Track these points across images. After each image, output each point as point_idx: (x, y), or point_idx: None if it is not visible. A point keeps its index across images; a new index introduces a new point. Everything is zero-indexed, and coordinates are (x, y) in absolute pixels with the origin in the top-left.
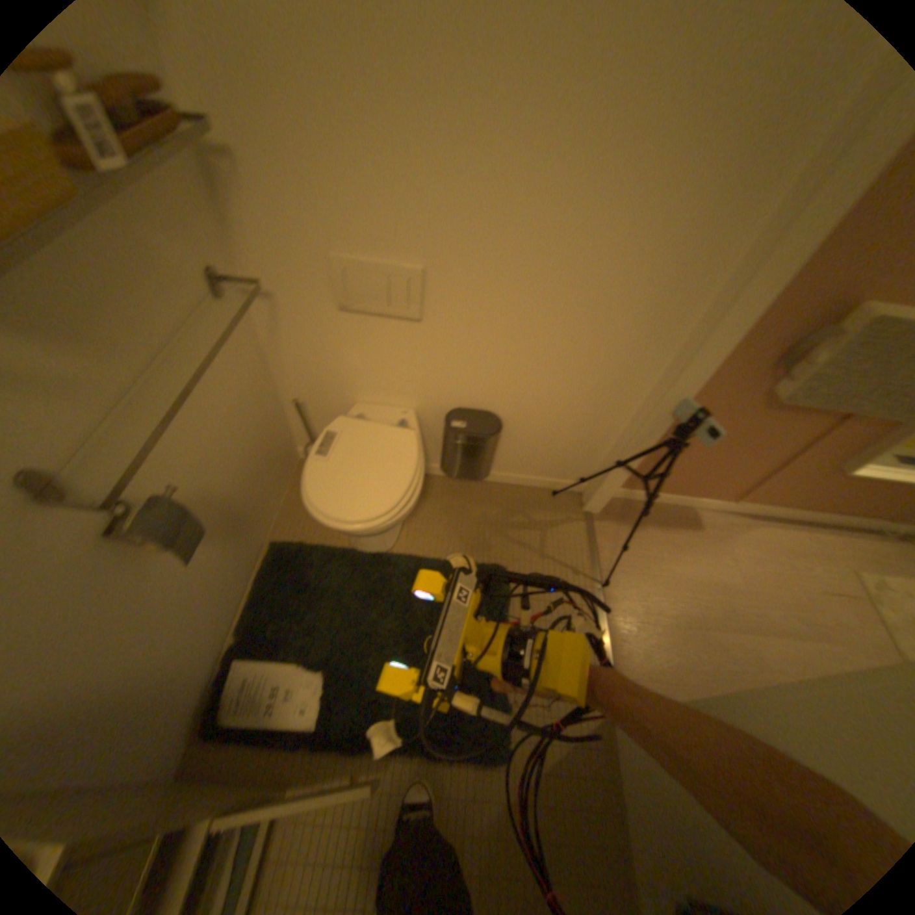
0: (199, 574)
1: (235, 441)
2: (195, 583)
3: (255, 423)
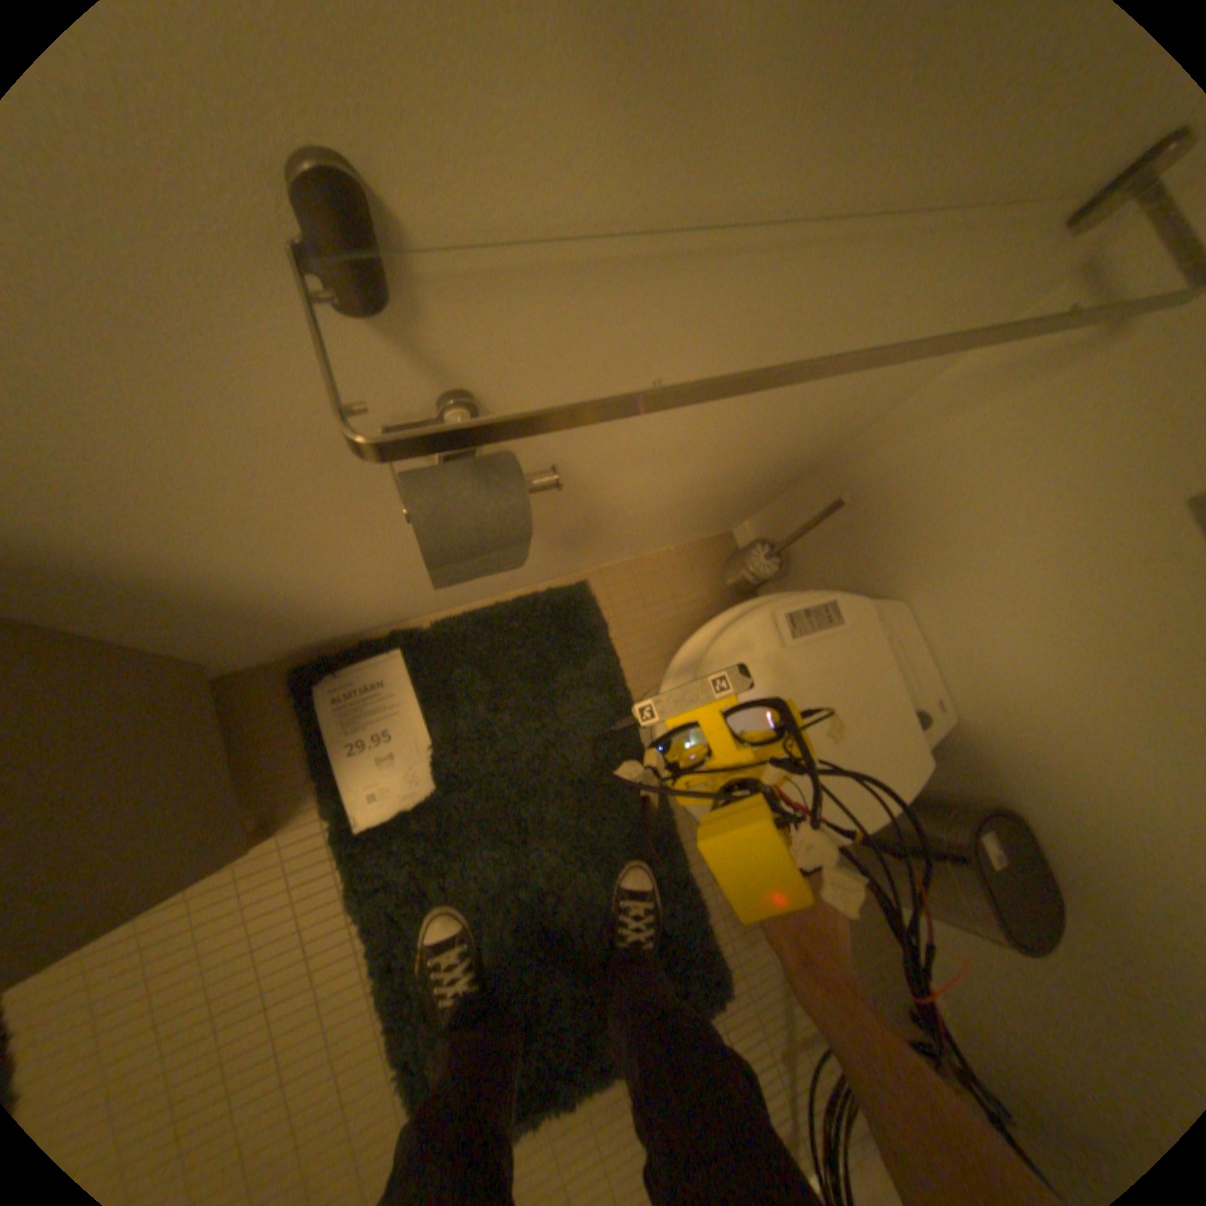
0: None
1: (714, 460)
2: None
3: (764, 460)
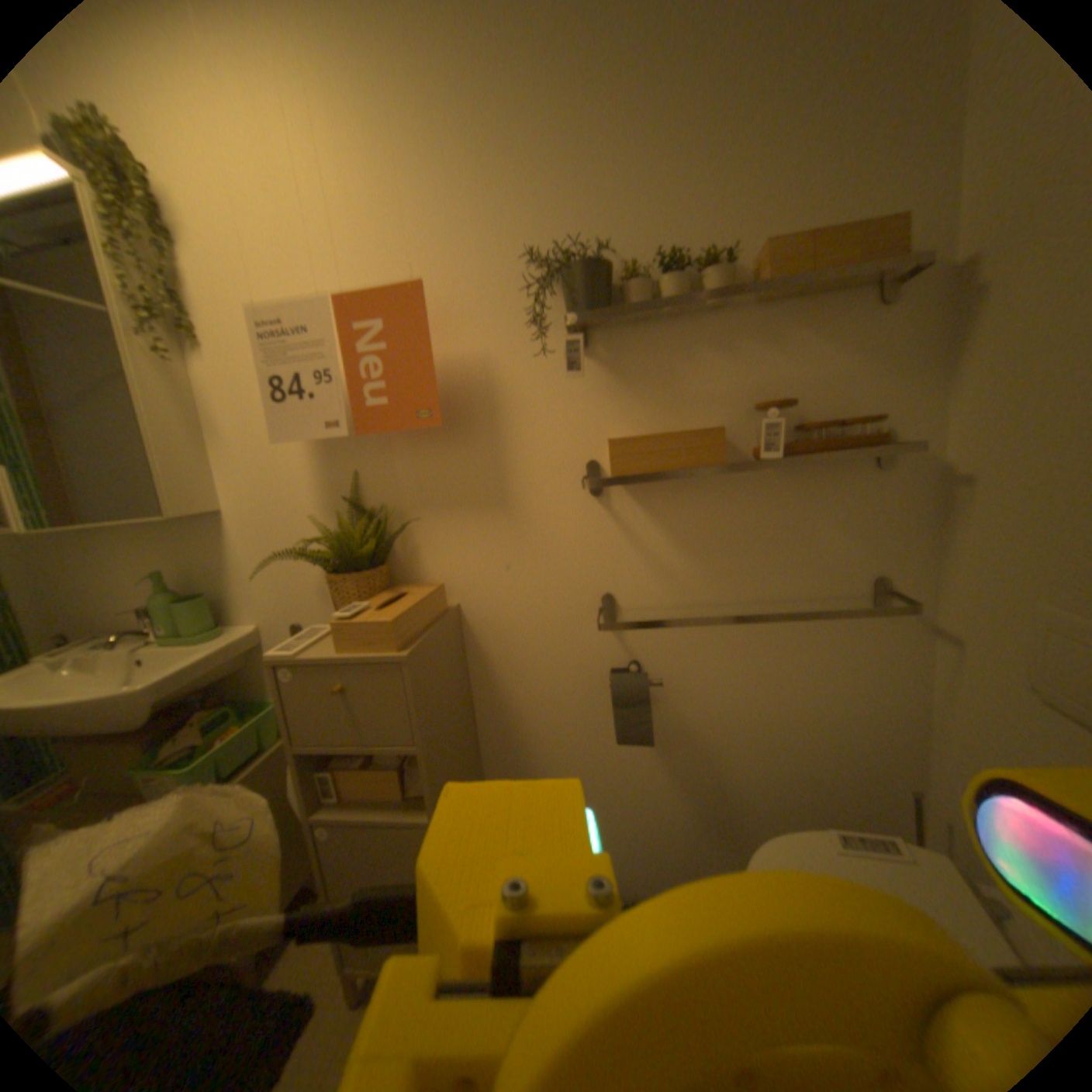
0: (652, 802)
1: (794, 752)
2: (641, 802)
3: (846, 770)
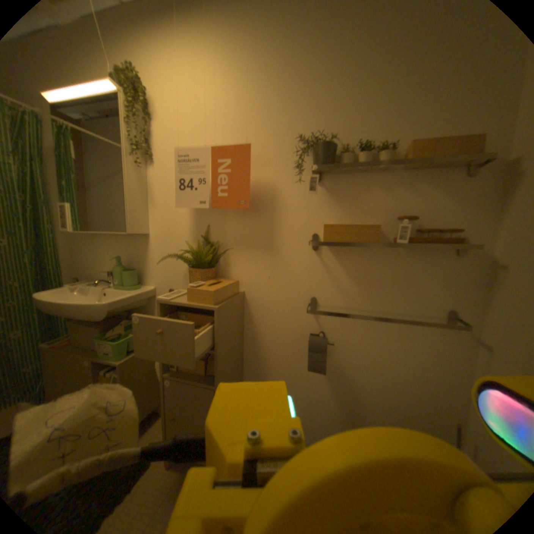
0: (320, 403)
1: (396, 392)
2: (315, 402)
3: (422, 406)
